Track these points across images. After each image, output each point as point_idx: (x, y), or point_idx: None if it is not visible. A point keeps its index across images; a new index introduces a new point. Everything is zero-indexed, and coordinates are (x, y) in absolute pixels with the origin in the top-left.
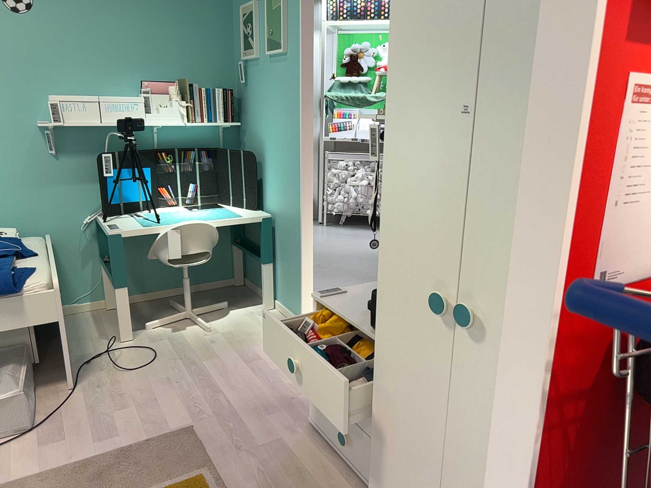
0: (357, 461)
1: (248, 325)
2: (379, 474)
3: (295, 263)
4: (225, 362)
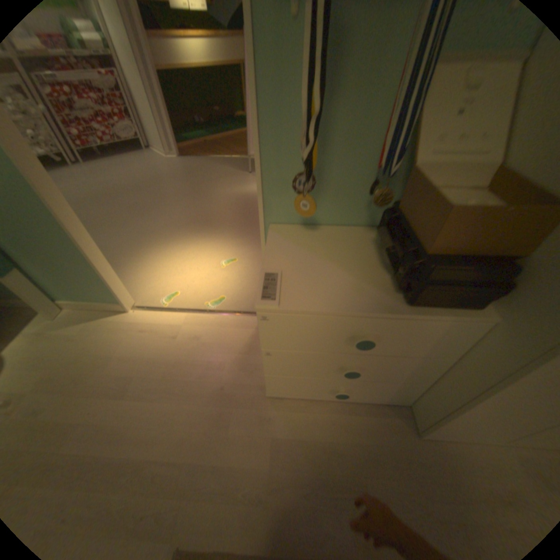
0: (357, 397)
1: (55, 350)
2: (472, 420)
3: (66, 252)
4: (92, 420)
